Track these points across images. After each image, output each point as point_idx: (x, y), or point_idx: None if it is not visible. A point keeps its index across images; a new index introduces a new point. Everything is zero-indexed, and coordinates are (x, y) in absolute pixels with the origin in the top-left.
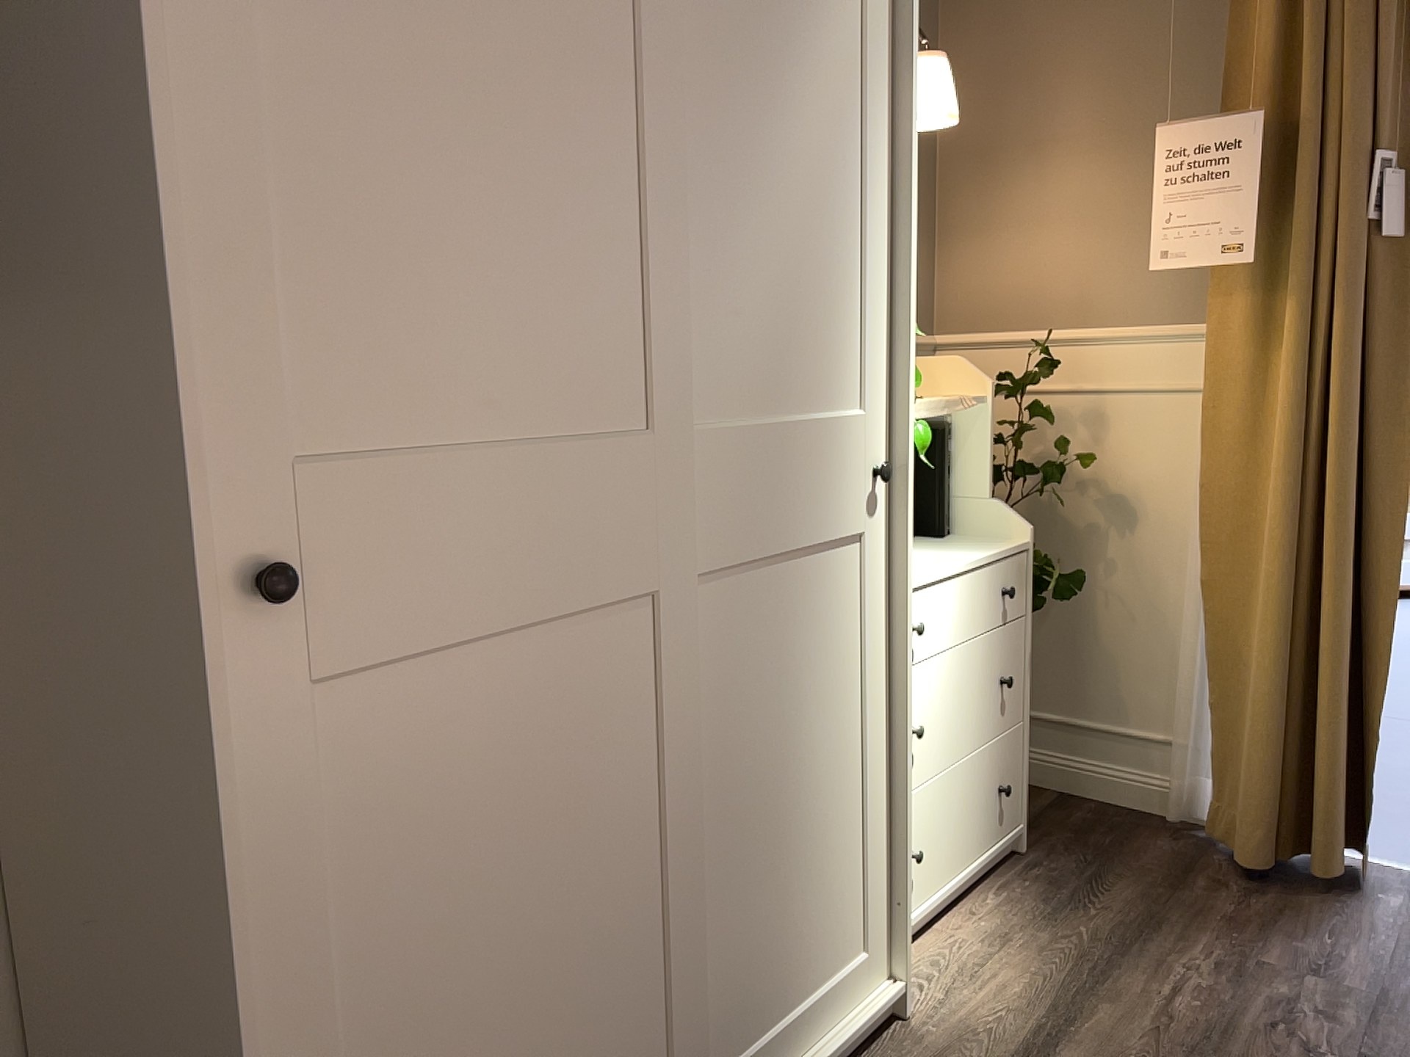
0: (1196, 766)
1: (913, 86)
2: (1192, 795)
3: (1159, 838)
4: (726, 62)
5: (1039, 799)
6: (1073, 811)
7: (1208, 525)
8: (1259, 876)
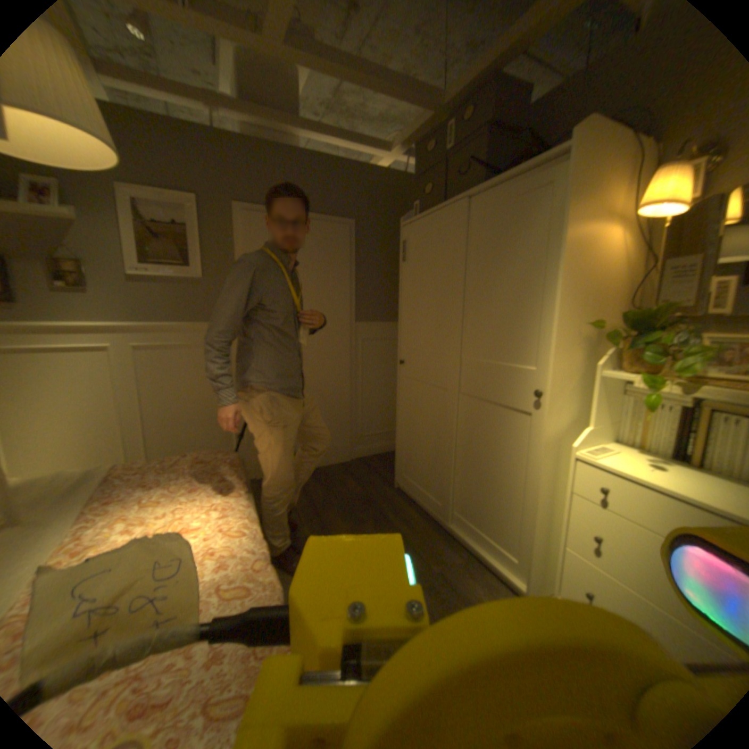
0: None
1: (566, 236)
2: None
3: None
4: (484, 266)
5: None
6: None
7: None
8: None
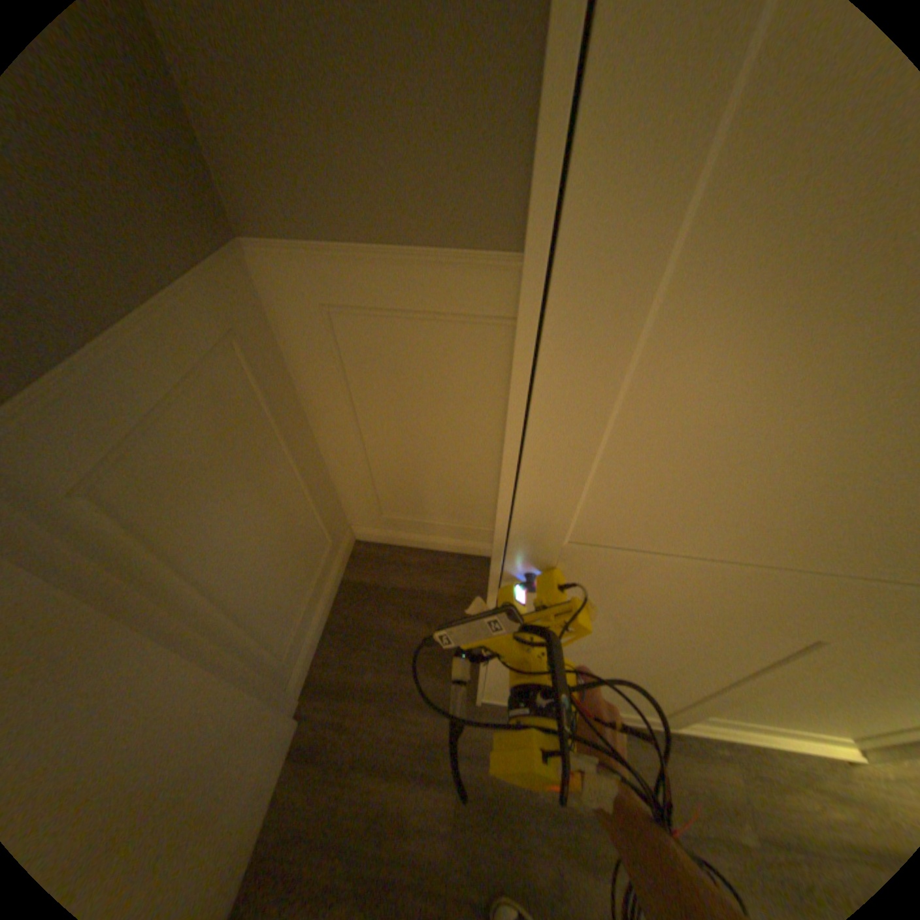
0: None
1: None
2: None
3: None
4: None
5: None
6: None
7: None
8: None
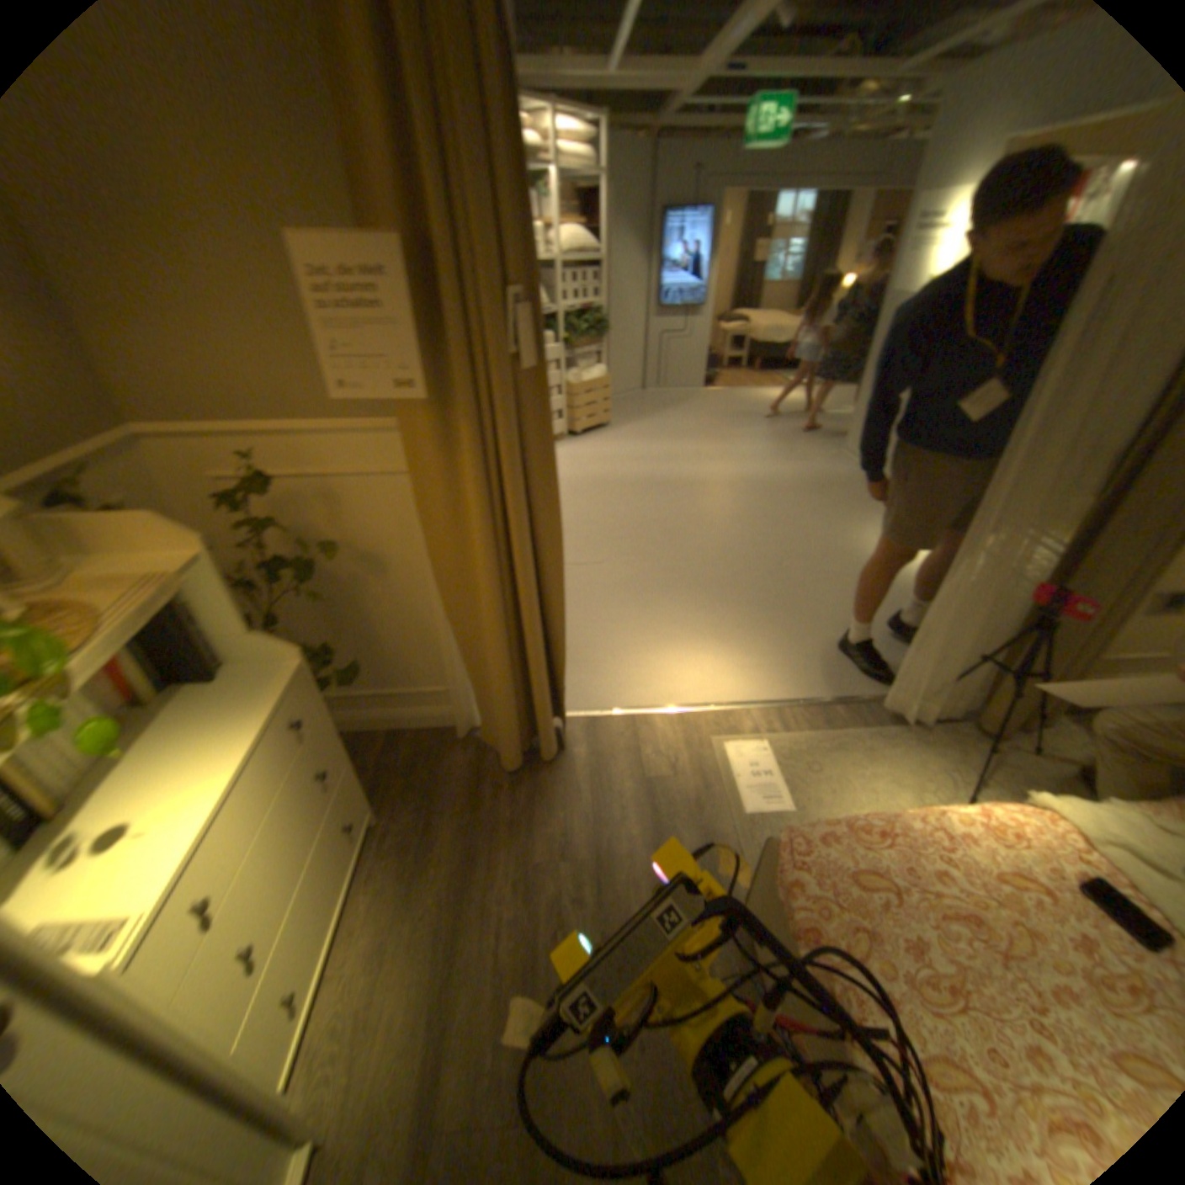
0: (464, 705)
1: None
2: (468, 728)
3: (453, 753)
4: None
5: (373, 745)
6: (397, 748)
7: (439, 581)
8: (514, 764)
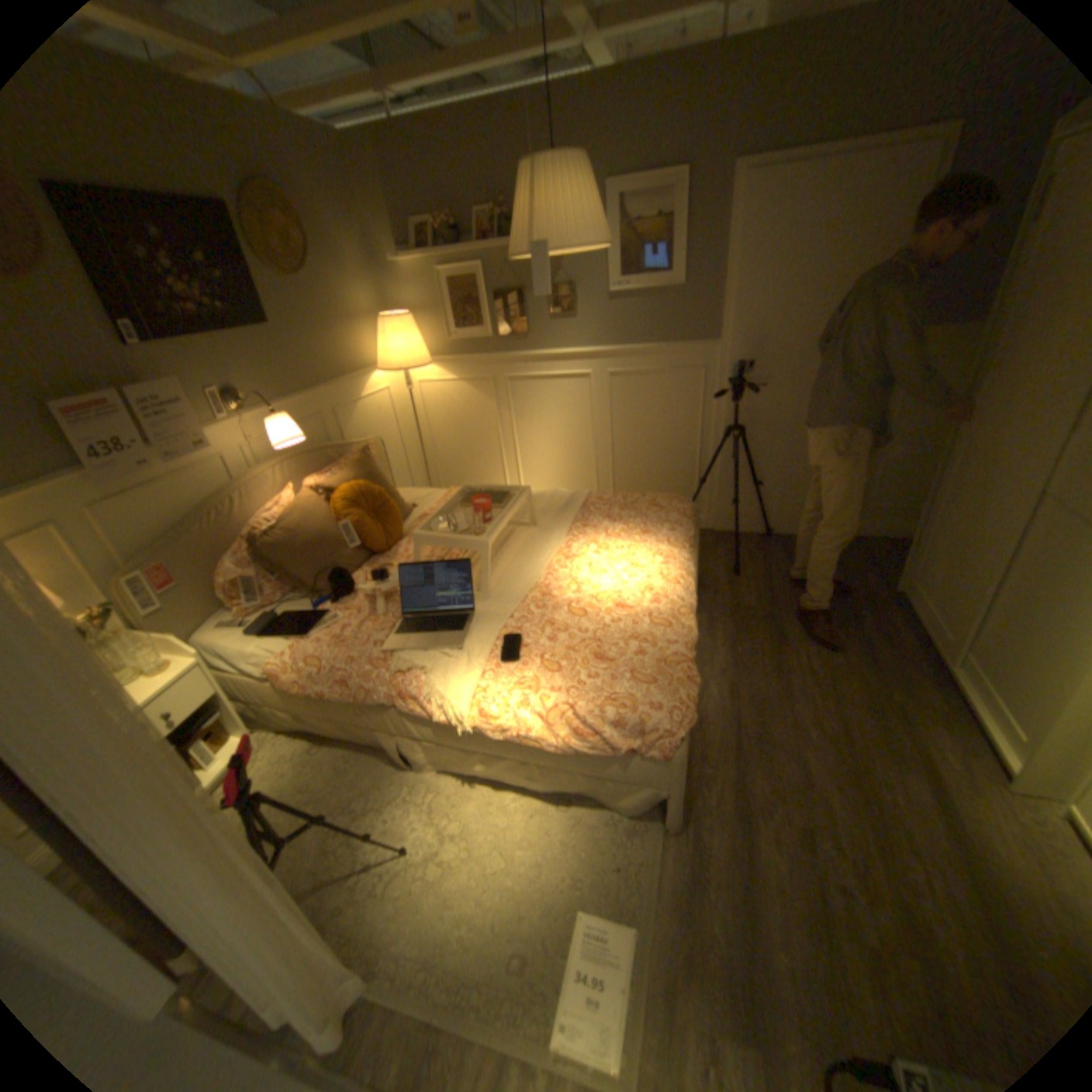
0: None
1: None
2: None
3: None
4: None
5: None
6: None
7: None
8: None
